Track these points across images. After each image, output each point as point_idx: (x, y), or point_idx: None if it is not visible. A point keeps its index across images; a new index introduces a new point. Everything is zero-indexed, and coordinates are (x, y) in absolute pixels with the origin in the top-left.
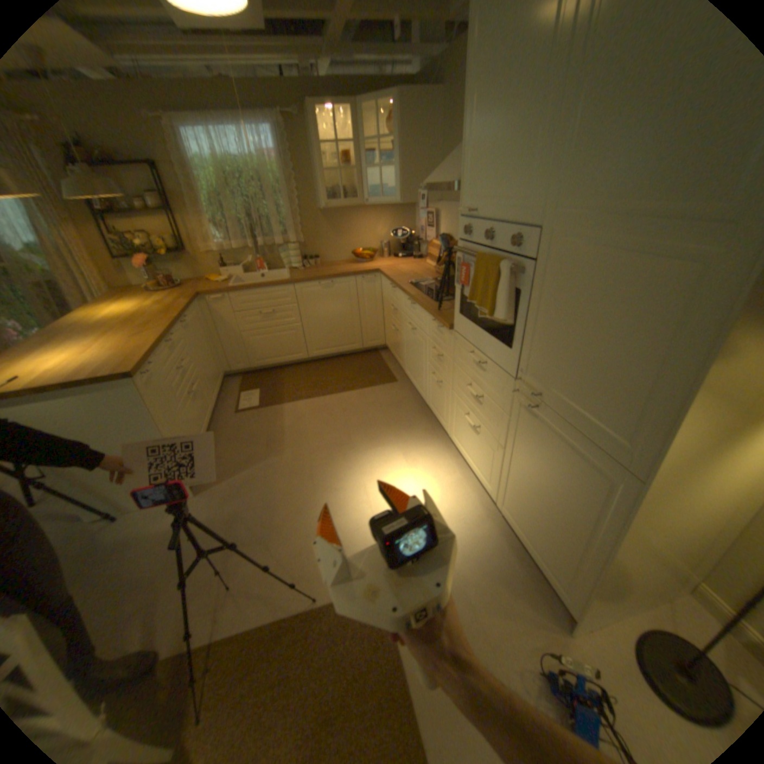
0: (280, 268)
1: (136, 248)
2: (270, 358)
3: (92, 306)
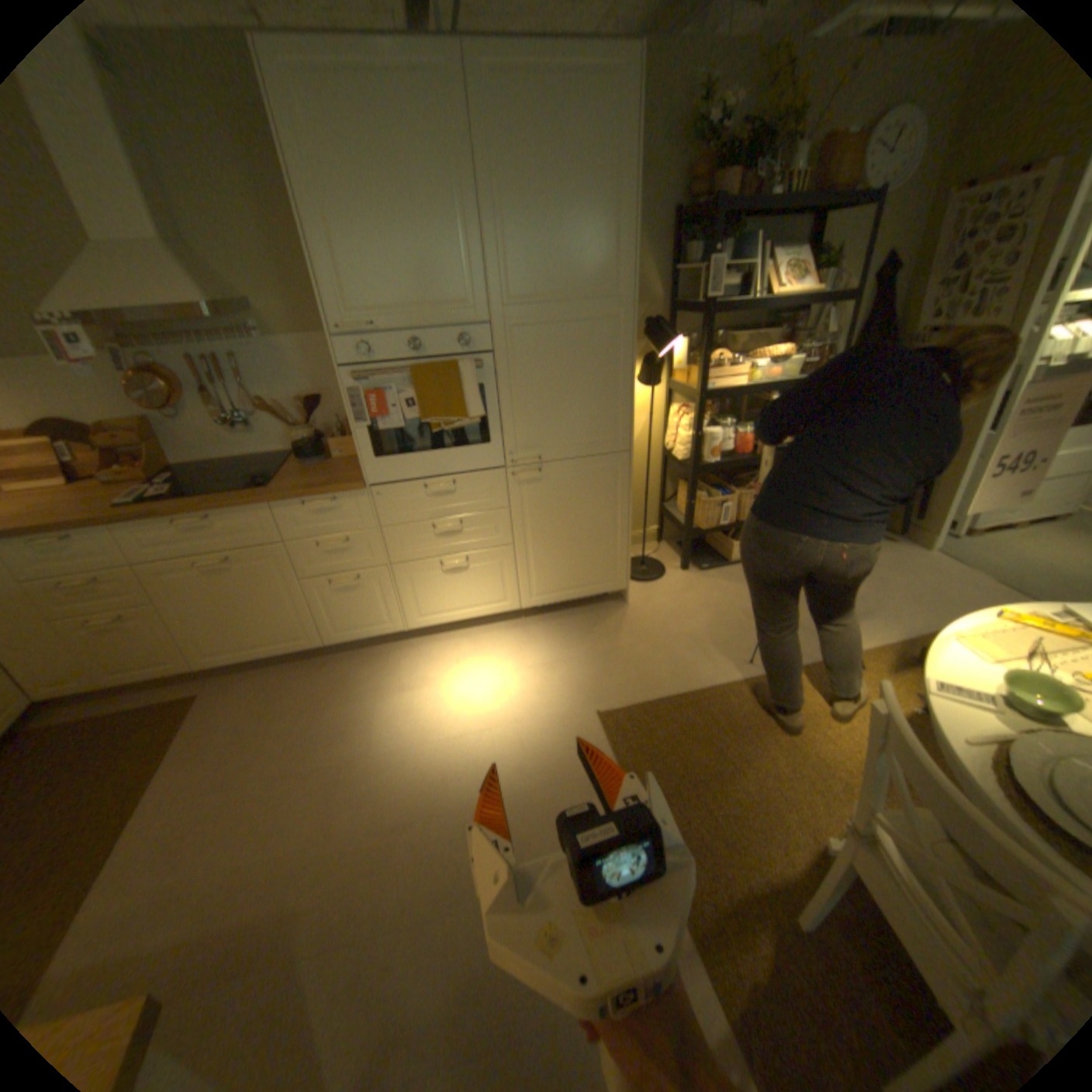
0: None
1: None
2: None
3: None
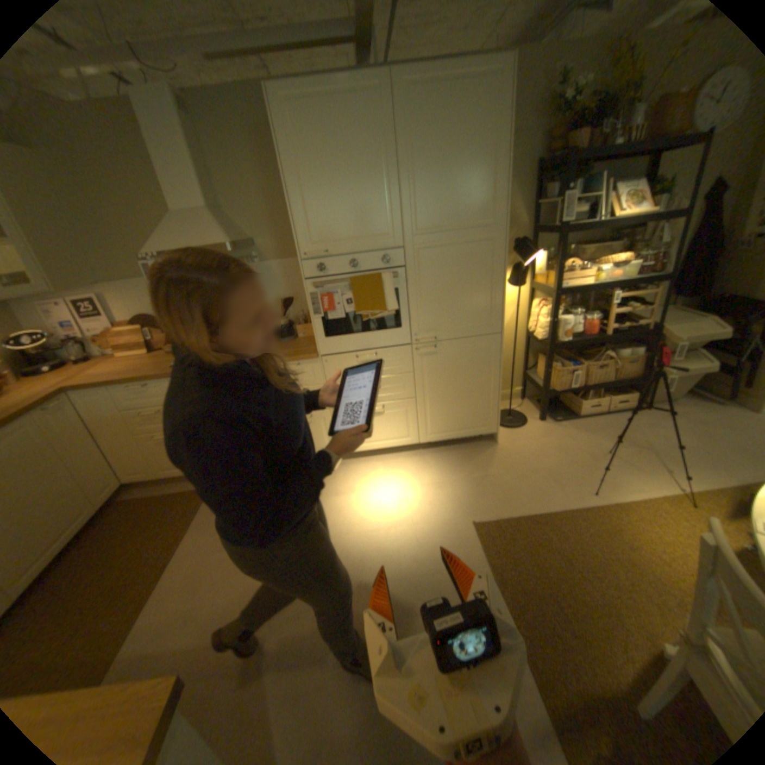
0: None
1: None
2: None
3: None
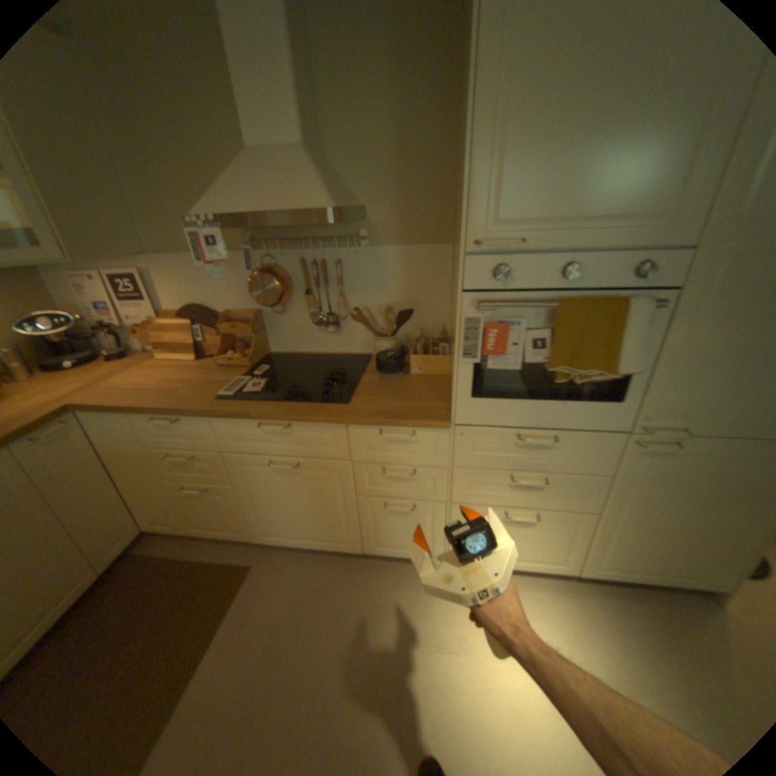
0: None
1: None
2: None
3: None
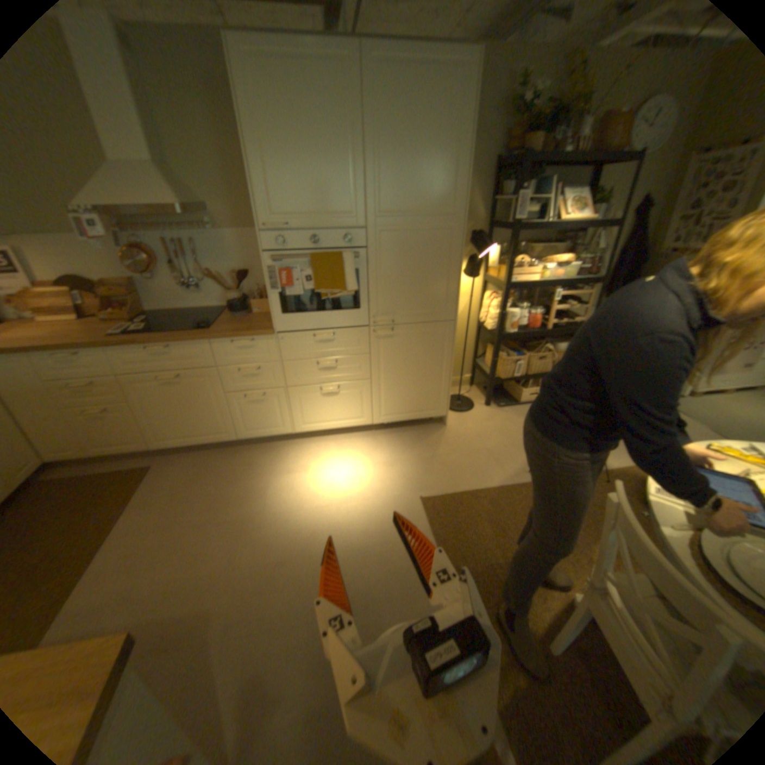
0: None
1: None
2: None
3: None
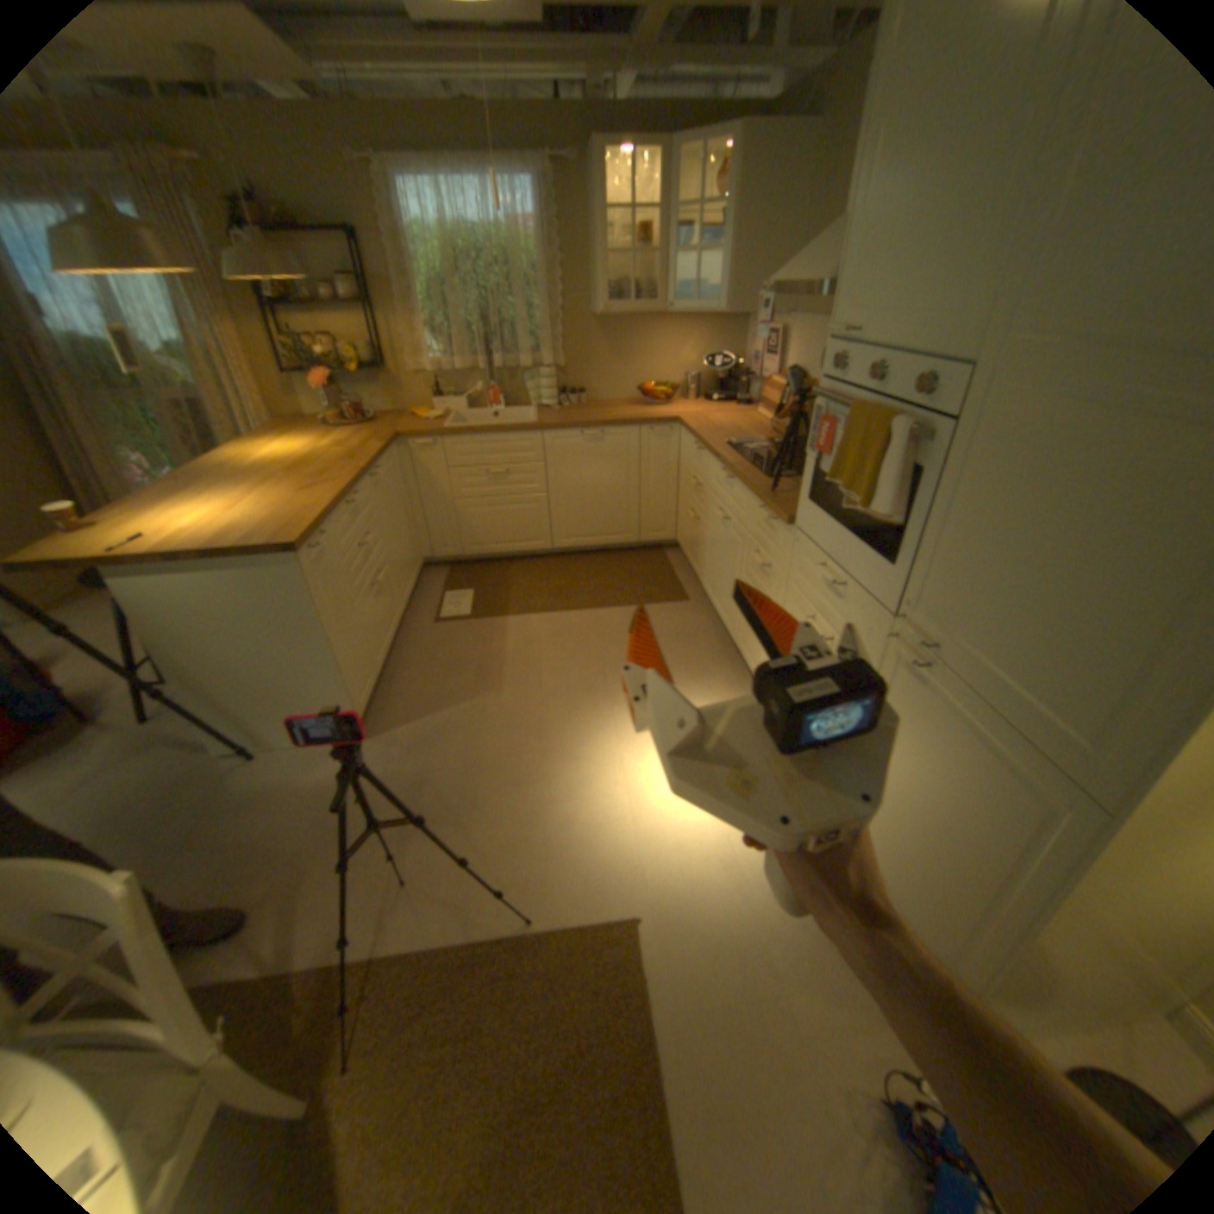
0: (523, 405)
1: (316, 360)
2: (494, 544)
3: (248, 442)
